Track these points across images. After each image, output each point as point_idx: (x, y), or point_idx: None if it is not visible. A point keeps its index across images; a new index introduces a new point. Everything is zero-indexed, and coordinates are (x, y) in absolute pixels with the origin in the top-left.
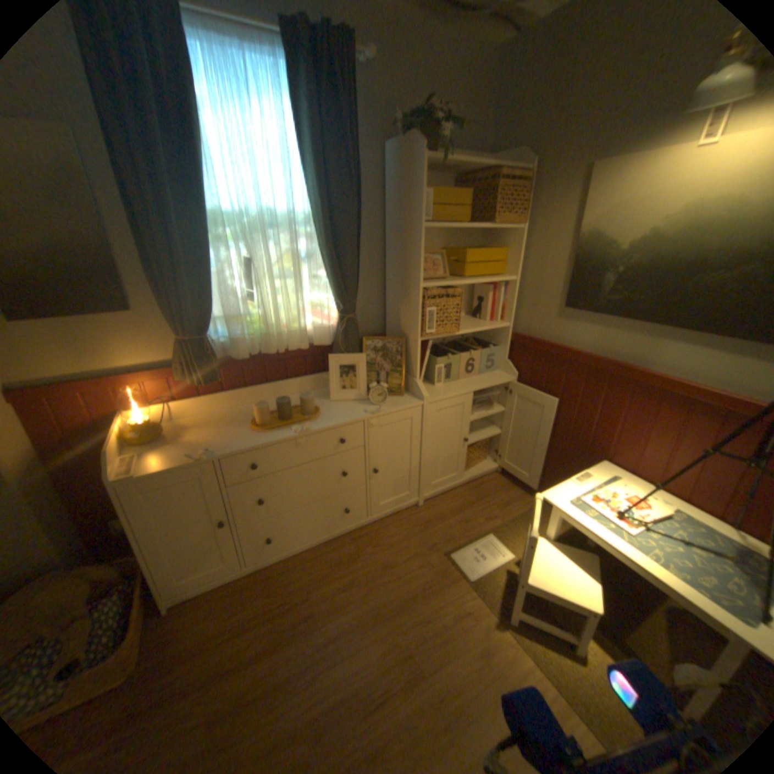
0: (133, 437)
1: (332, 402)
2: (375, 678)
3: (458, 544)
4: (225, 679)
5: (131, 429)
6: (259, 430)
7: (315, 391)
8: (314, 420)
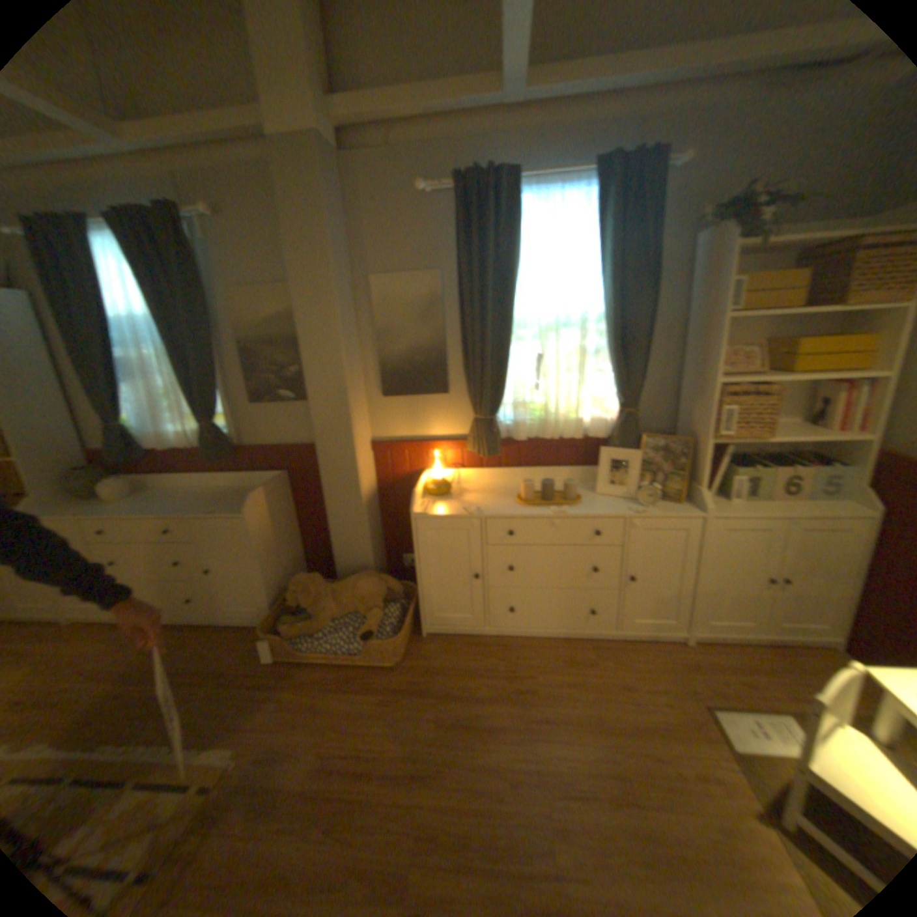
0: (432, 489)
1: (597, 495)
2: (584, 776)
3: (733, 707)
4: (456, 703)
5: (432, 483)
6: (522, 505)
7: (584, 484)
8: (574, 507)
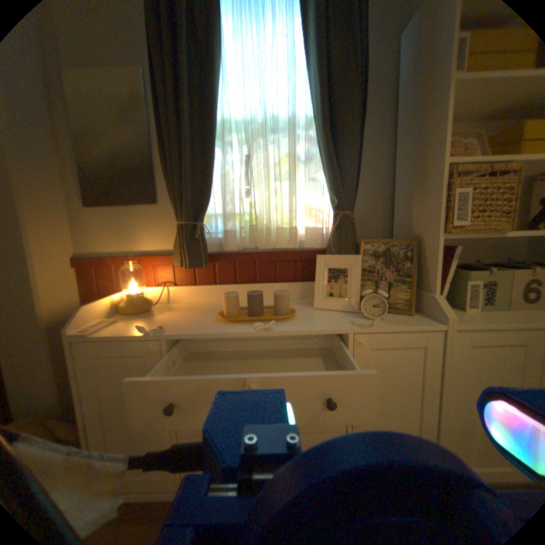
0: (124, 306)
1: (316, 310)
2: None
3: None
4: None
5: (127, 299)
6: (225, 321)
7: (303, 300)
8: (286, 322)
